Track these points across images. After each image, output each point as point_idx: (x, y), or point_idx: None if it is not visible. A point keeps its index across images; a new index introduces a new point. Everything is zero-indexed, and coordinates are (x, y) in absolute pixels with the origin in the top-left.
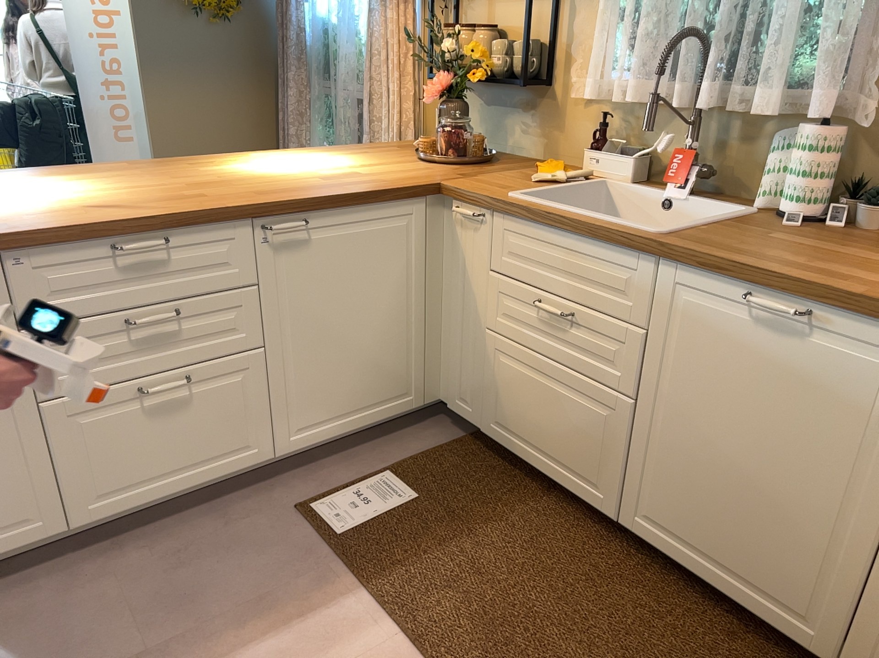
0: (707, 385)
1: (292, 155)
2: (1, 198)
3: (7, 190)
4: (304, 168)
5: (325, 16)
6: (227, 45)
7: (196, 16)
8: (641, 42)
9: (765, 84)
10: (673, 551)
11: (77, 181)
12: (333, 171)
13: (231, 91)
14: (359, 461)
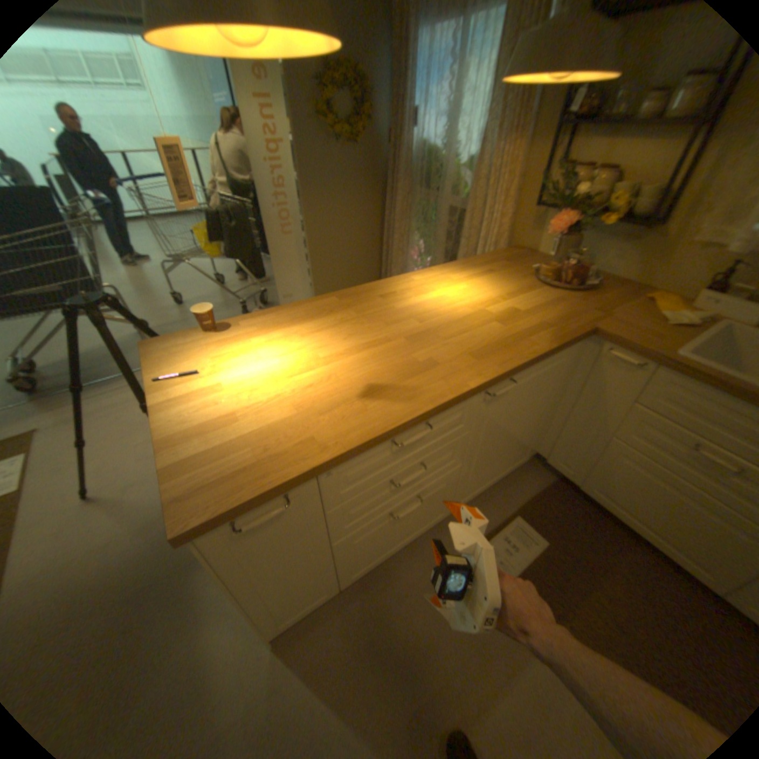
0: None
1: (442, 279)
2: (276, 371)
3: (272, 353)
4: (469, 302)
5: (427, 137)
6: (351, 161)
7: (333, 140)
8: None
9: None
10: None
11: (316, 332)
12: (495, 305)
13: (353, 196)
14: (495, 504)
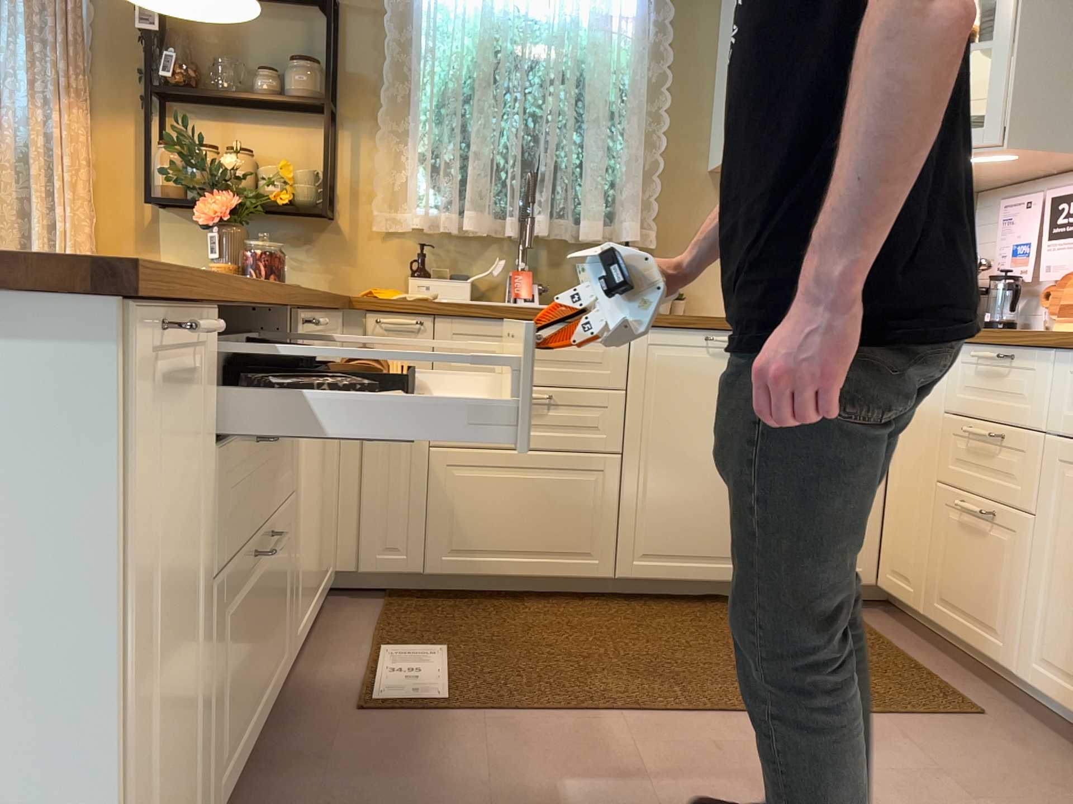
0: (685, 415)
1: None
2: None
3: None
4: None
5: None
6: None
7: None
8: (471, 178)
9: (592, 214)
10: (673, 572)
11: None
12: None
13: None
14: (333, 656)
